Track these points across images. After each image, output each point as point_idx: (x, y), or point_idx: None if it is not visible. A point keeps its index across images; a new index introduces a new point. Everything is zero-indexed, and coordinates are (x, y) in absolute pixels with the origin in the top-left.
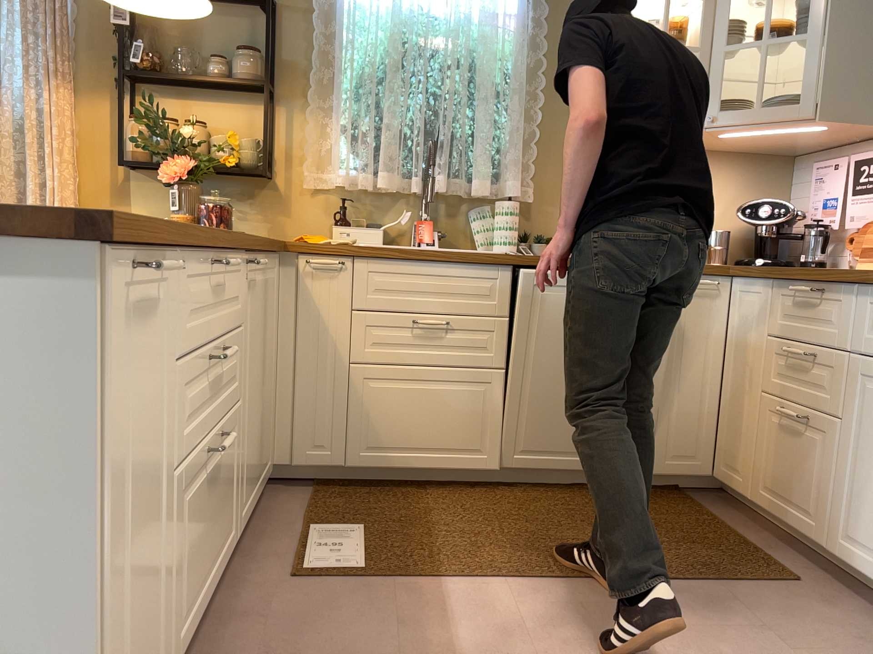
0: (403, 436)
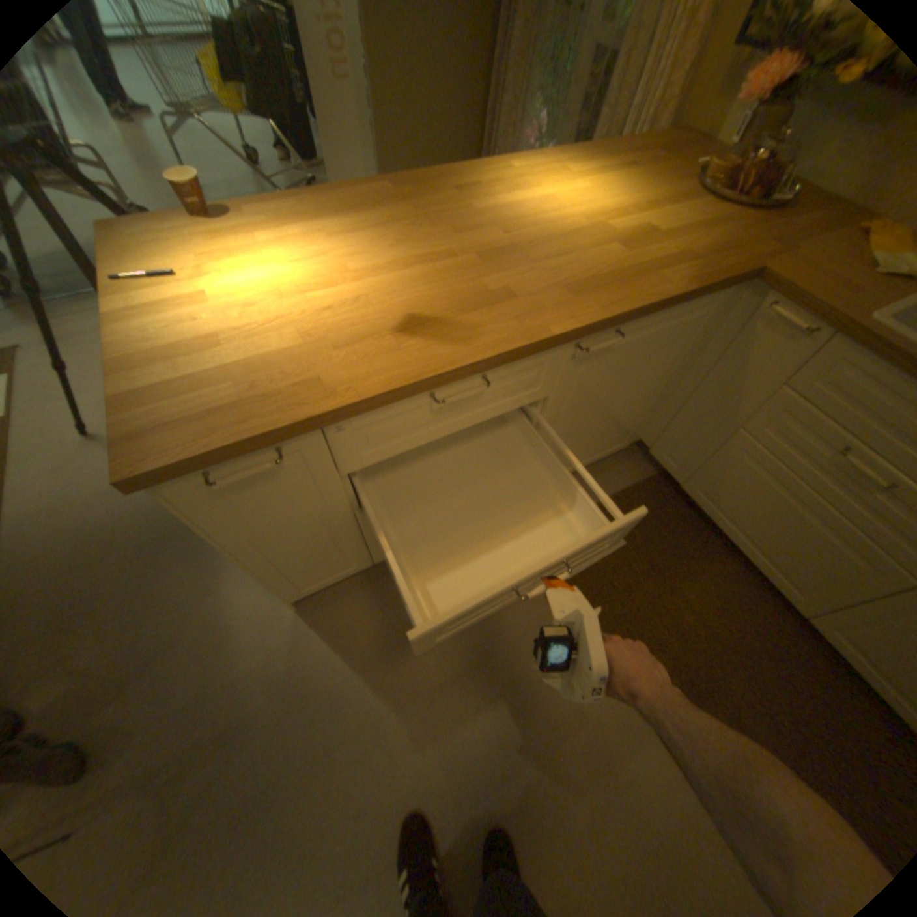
0: (742, 516)
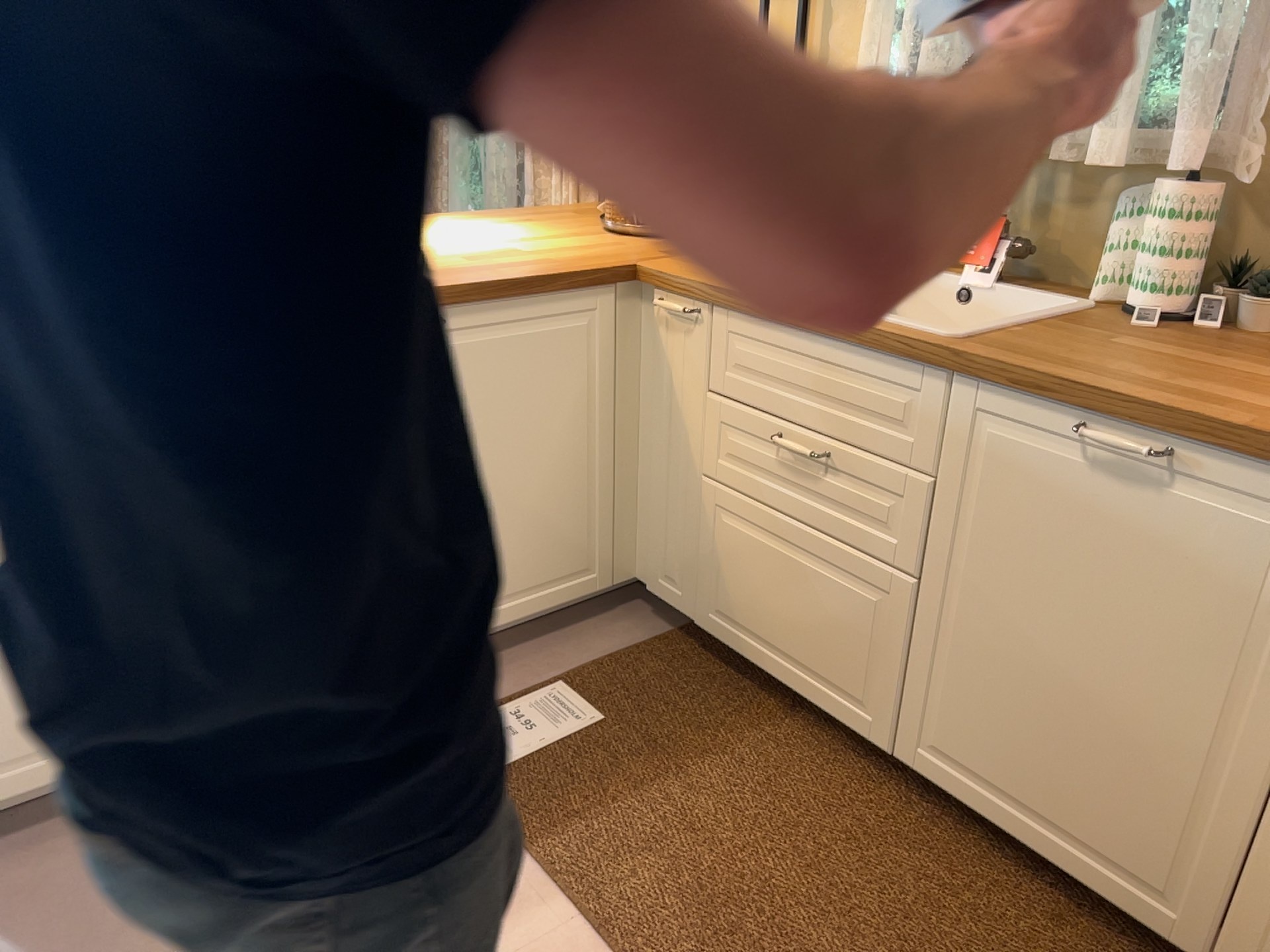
0: (759, 617)
